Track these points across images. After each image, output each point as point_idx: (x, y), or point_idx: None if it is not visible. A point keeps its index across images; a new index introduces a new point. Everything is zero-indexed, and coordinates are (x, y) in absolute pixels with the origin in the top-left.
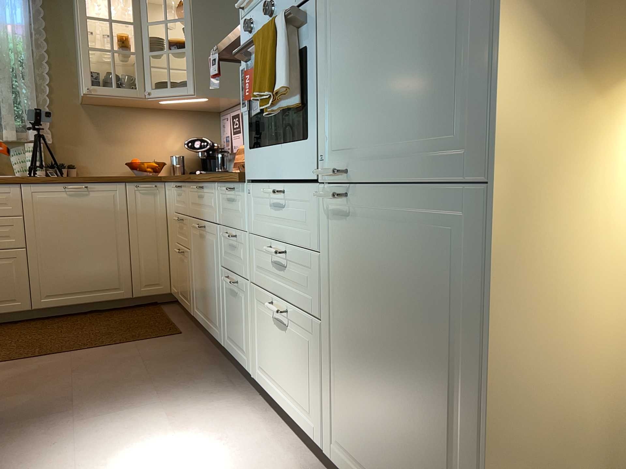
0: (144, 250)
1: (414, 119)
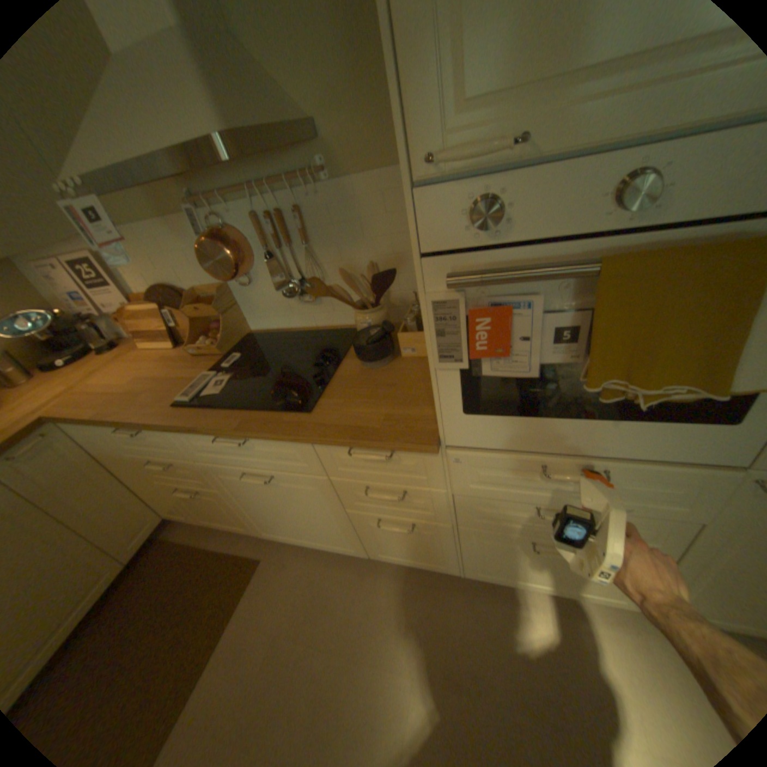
0: (96, 514)
1: None
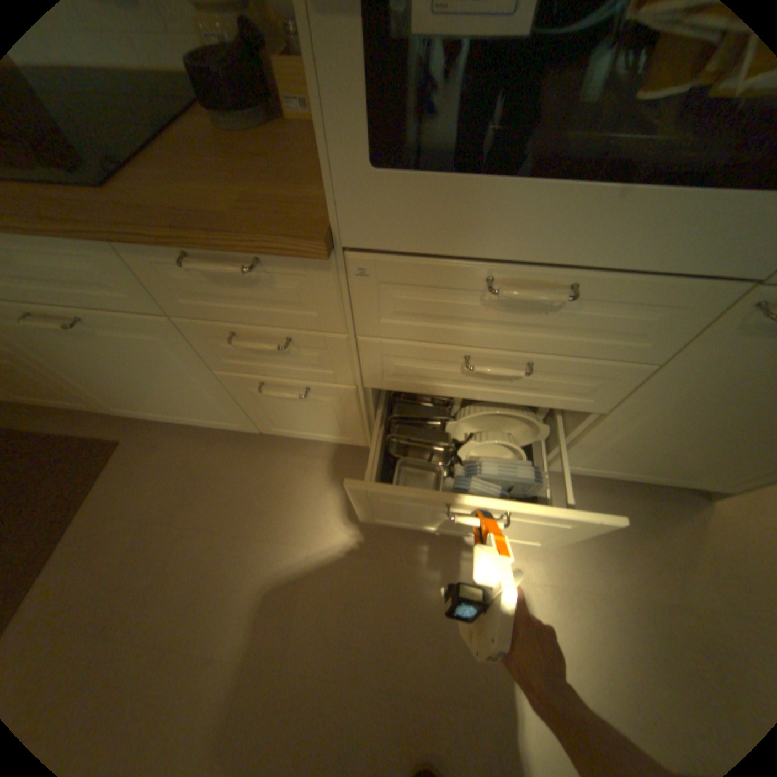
0: None
1: None
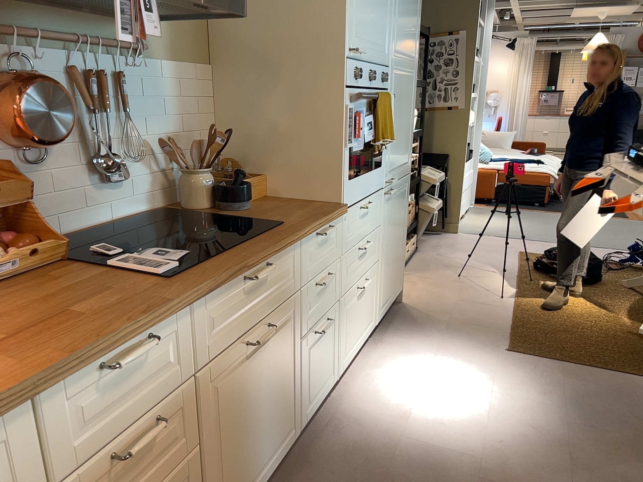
0: None
1: (403, 155)
